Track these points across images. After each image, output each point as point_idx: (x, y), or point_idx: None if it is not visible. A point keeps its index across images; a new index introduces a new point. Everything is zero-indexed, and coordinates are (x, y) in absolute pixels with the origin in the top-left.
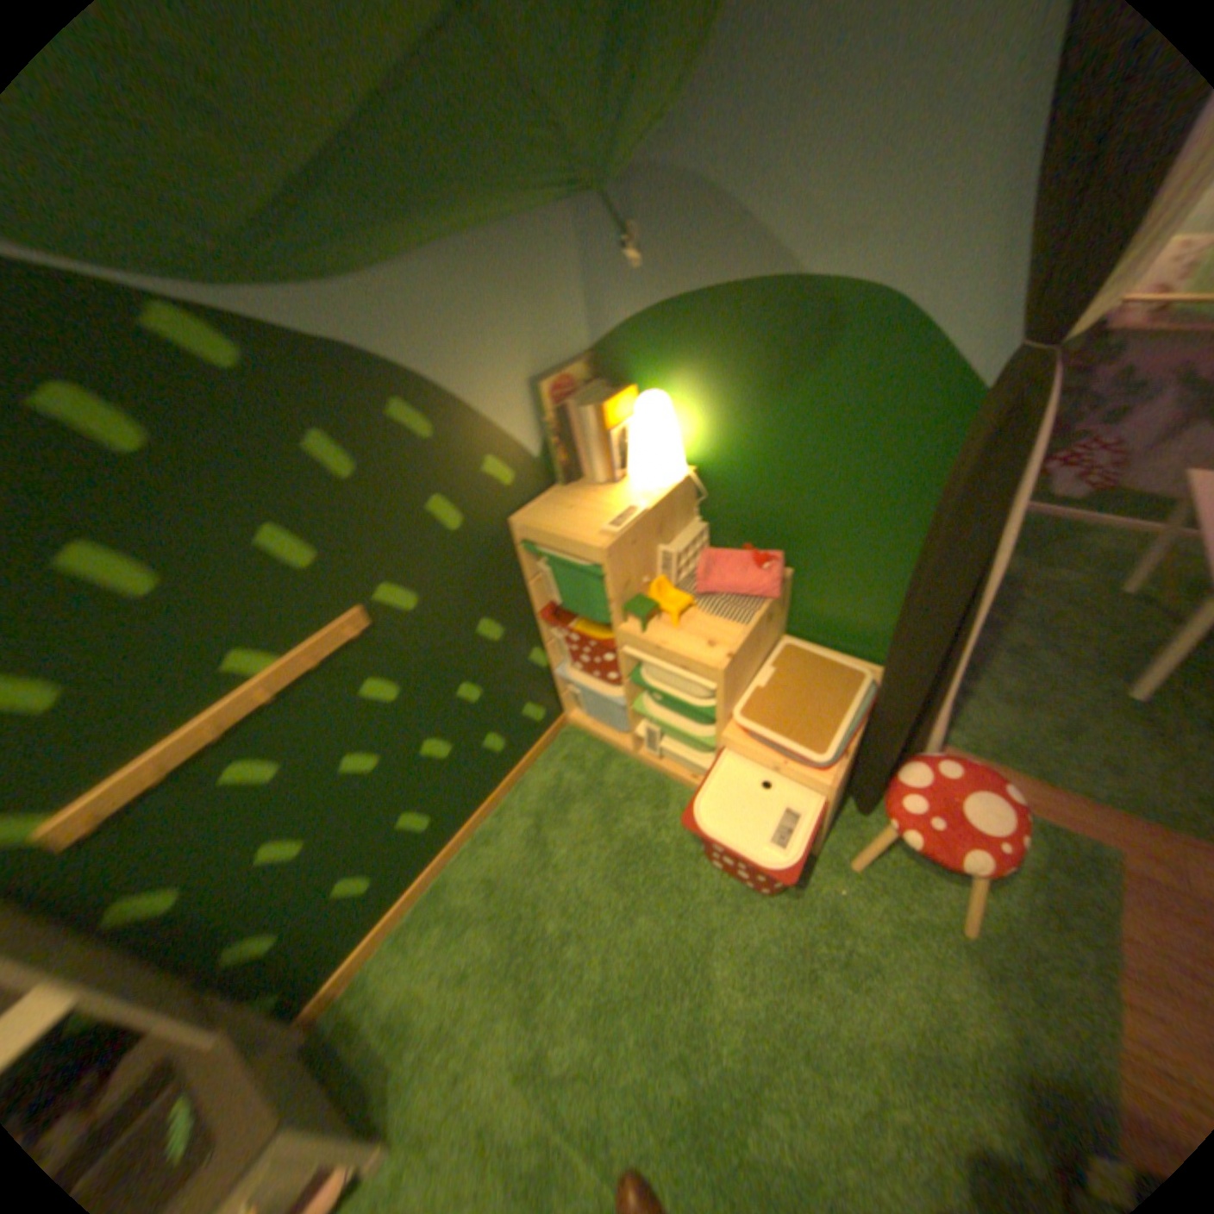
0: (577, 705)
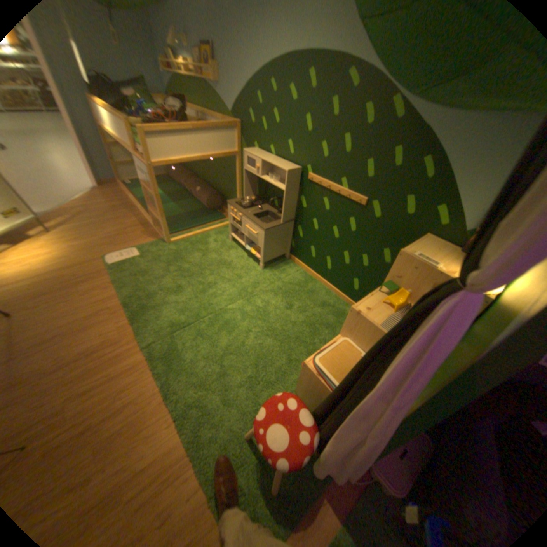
0: None
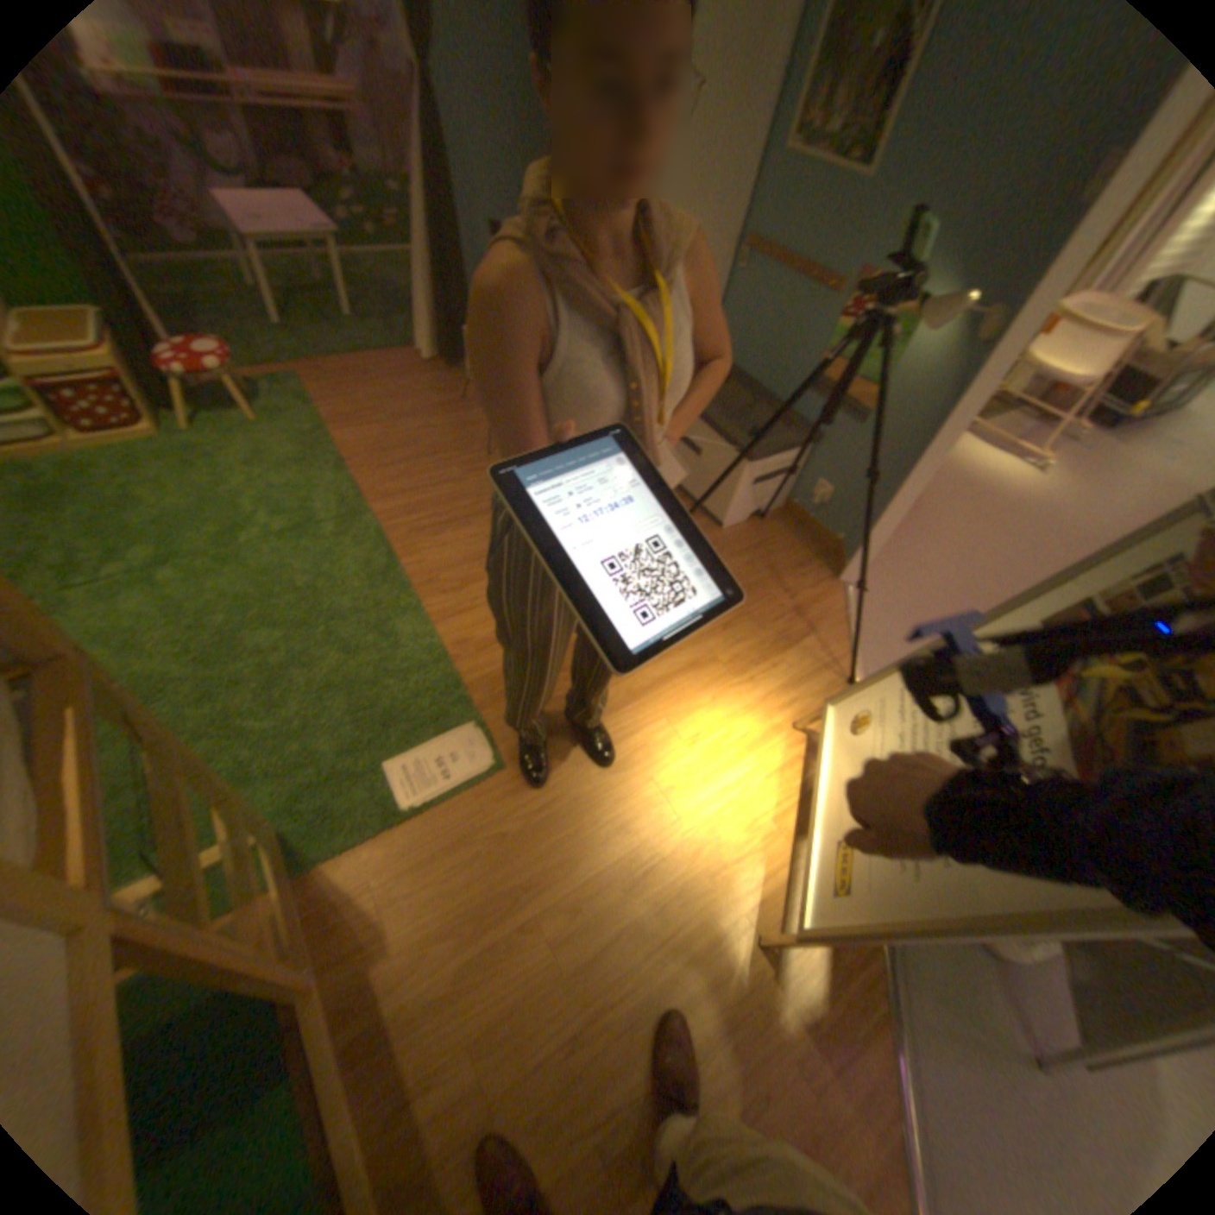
0: None
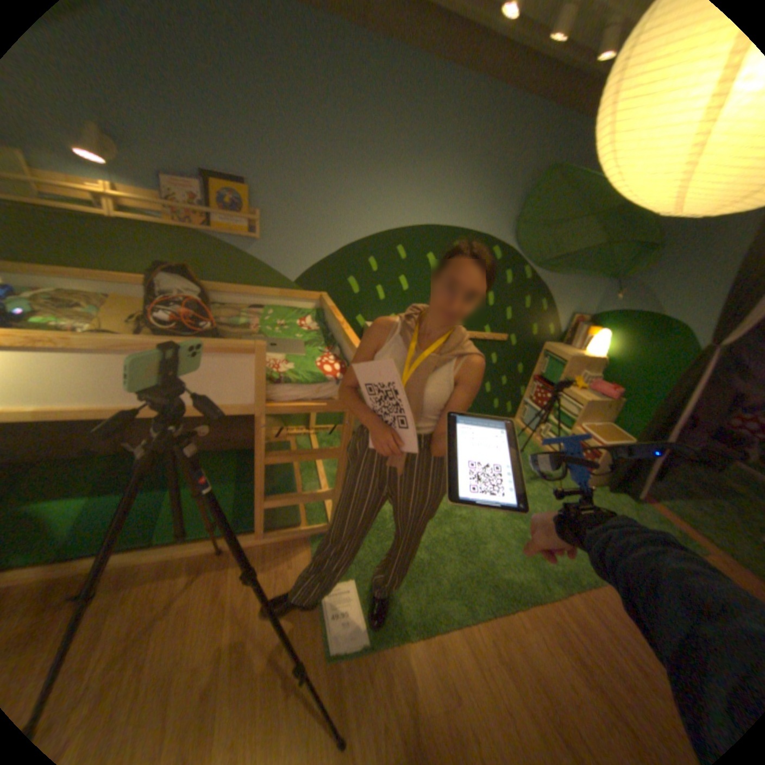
0: (521, 416)
